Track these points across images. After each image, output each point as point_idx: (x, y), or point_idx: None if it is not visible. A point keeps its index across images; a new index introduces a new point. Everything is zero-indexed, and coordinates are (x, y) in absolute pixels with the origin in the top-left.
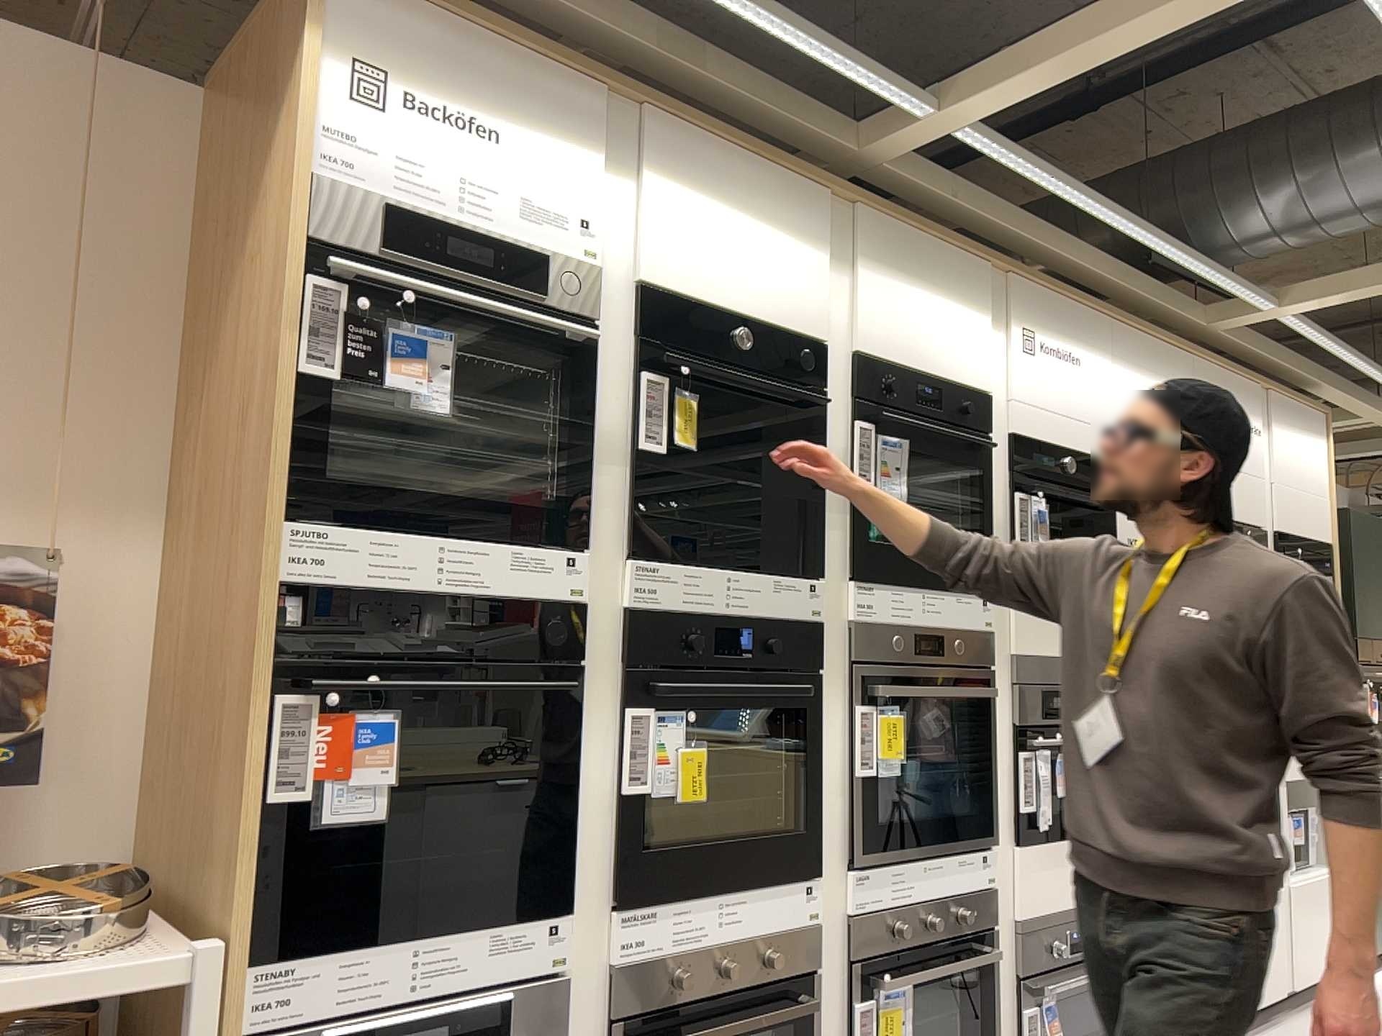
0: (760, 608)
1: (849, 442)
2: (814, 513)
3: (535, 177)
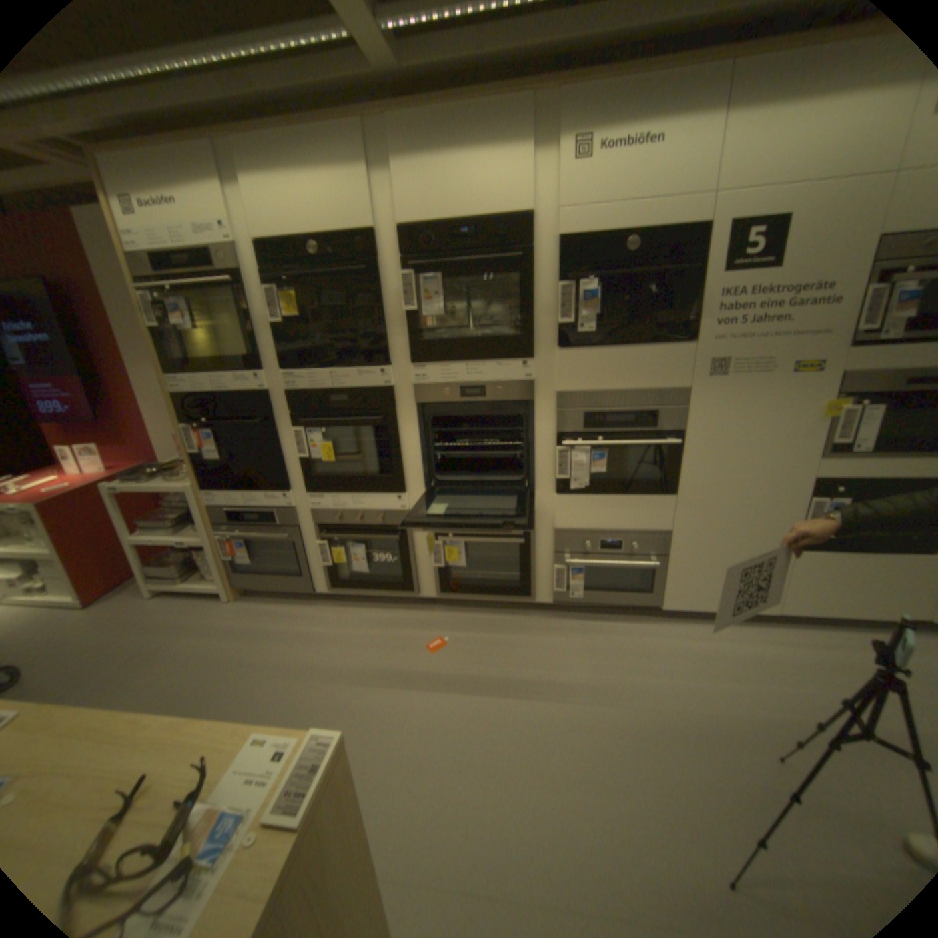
0: (353, 387)
1: (401, 286)
2: (384, 334)
3: (188, 209)
